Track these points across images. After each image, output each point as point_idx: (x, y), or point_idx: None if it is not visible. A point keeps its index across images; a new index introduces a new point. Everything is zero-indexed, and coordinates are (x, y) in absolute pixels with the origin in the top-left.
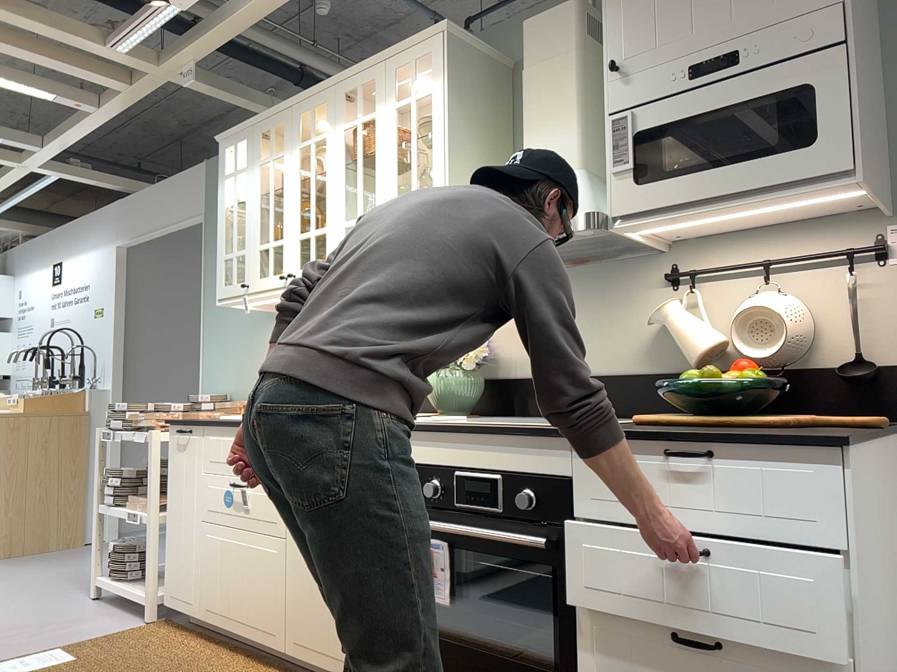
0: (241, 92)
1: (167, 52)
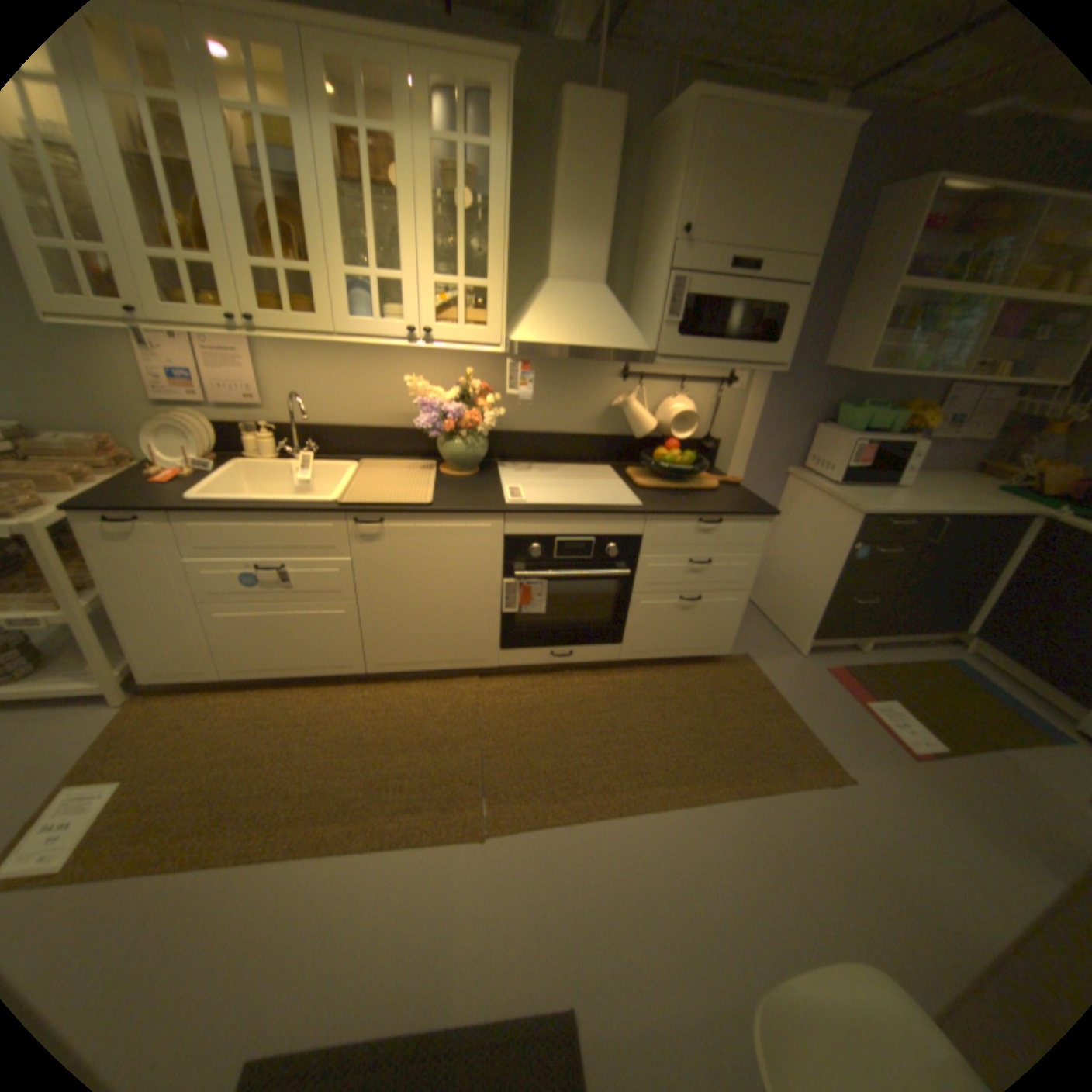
0: None
1: None
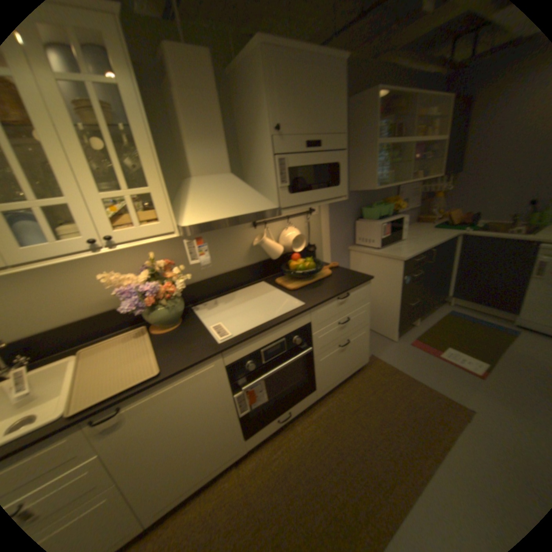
0: None
1: None
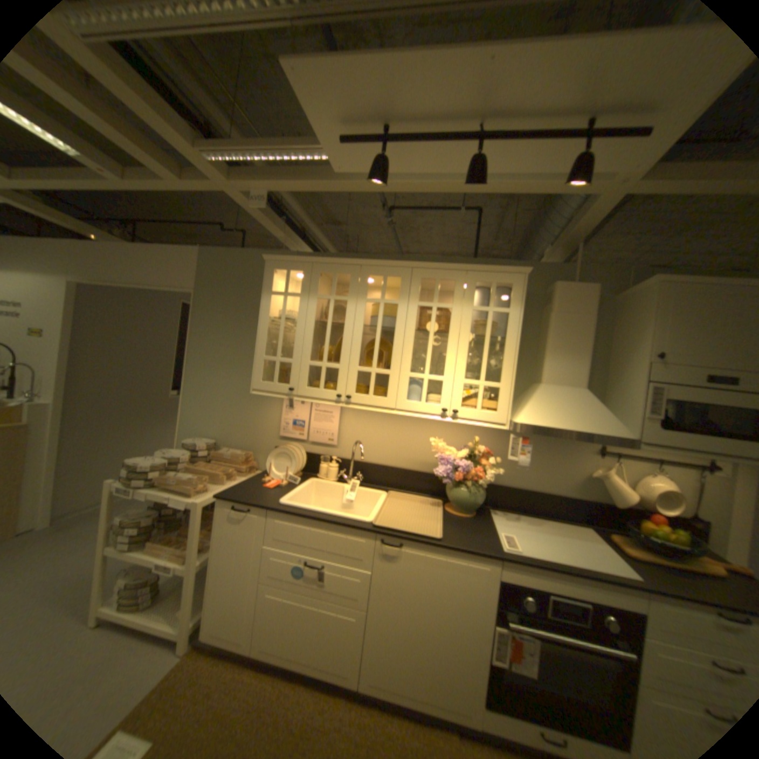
0: (270, 215)
1: (239, 168)
